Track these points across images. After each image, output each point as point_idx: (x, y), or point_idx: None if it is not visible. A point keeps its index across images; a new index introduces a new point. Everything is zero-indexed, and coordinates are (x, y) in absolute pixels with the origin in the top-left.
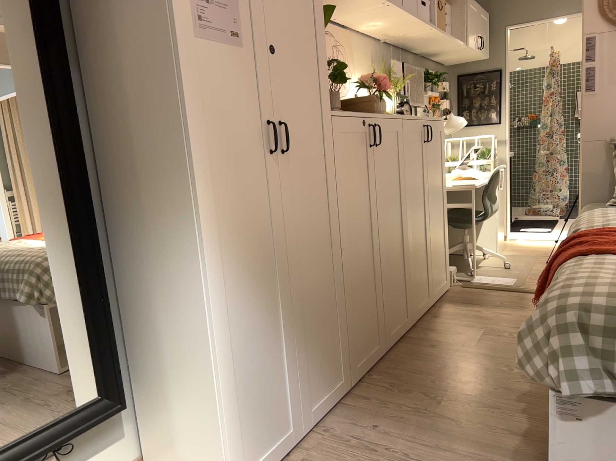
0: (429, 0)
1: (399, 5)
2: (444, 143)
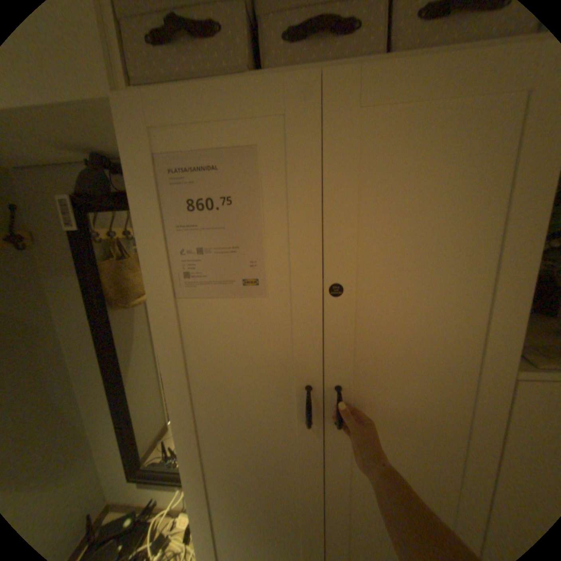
0: None
1: None
2: None
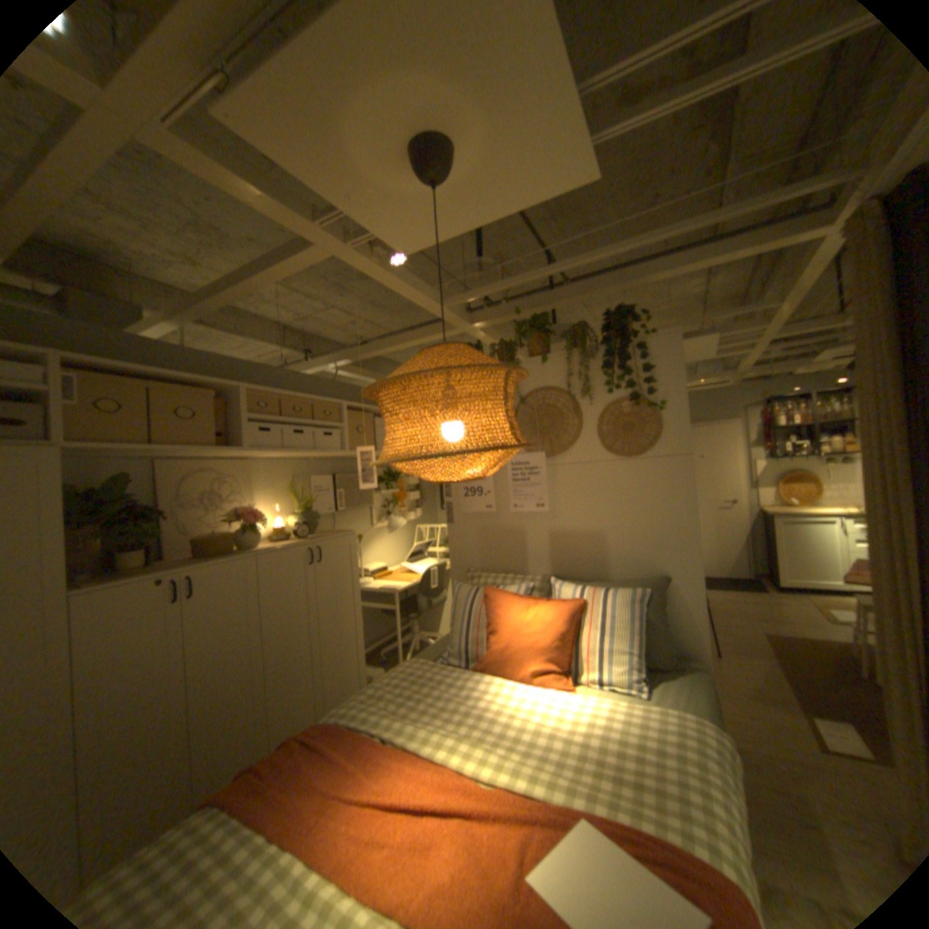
0: (339, 427)
1: (266, 447)
2: (355, 553)
